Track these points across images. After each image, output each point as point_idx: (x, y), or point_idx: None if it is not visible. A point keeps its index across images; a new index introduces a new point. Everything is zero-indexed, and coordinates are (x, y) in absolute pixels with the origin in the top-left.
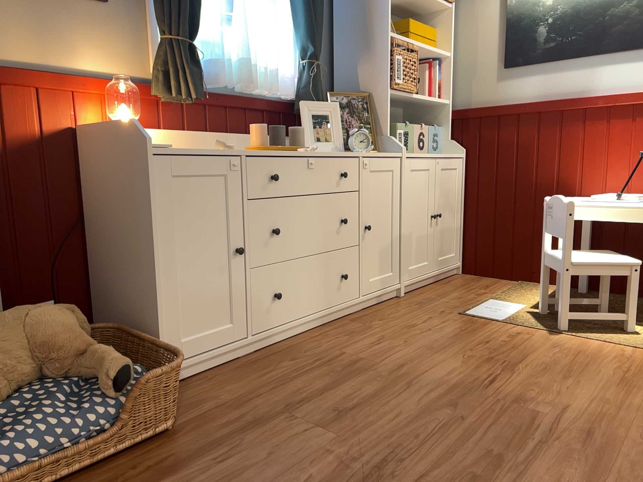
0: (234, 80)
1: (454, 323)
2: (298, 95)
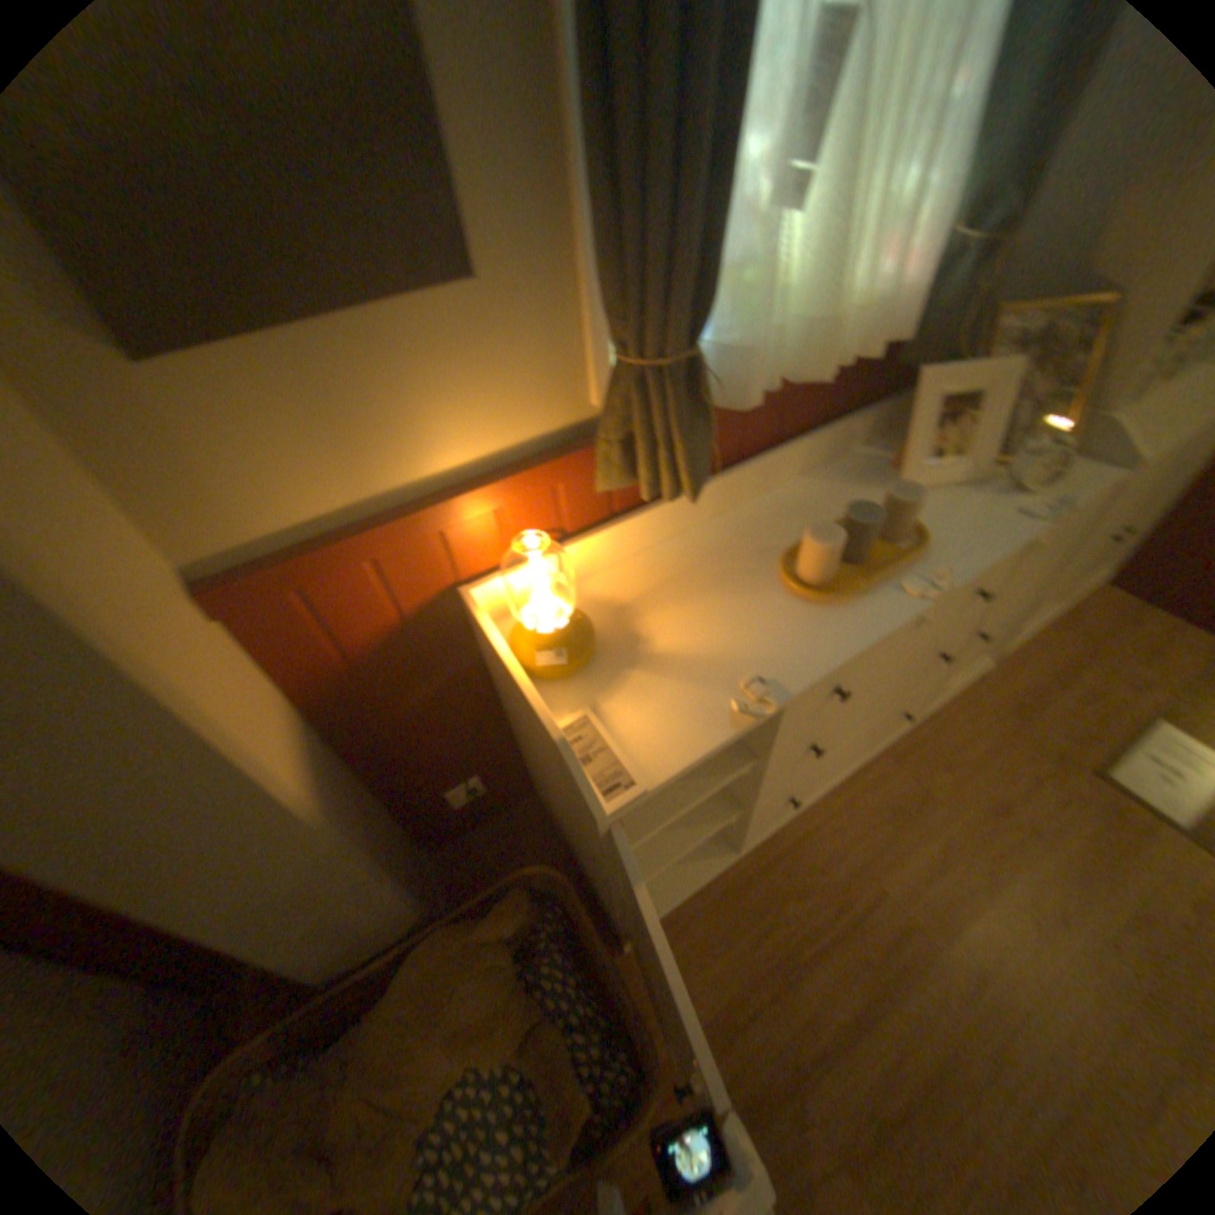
0: (779, 358)
1: (1084, 814)
2: (920, 326)
